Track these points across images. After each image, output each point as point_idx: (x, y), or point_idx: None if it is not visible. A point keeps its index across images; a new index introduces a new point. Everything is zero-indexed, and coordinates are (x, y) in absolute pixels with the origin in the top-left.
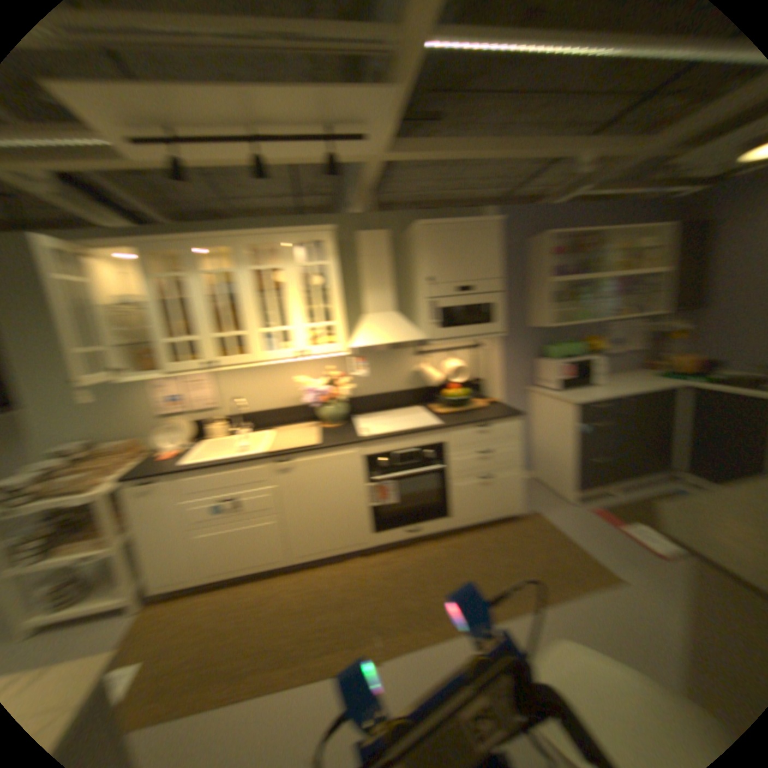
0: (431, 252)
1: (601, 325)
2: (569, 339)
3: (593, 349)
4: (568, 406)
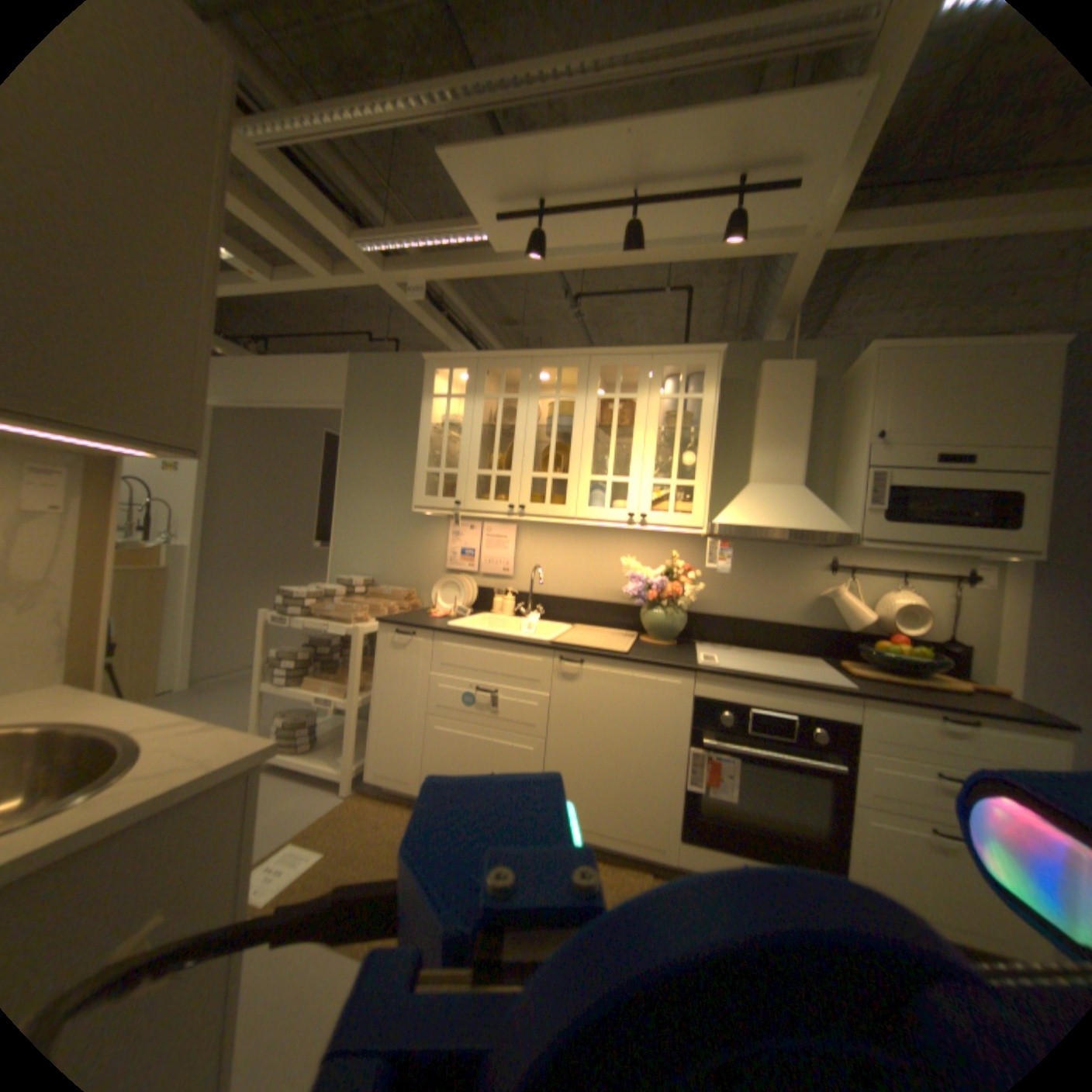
0: (901, 389)
1: None
2: None
3: None
4: None
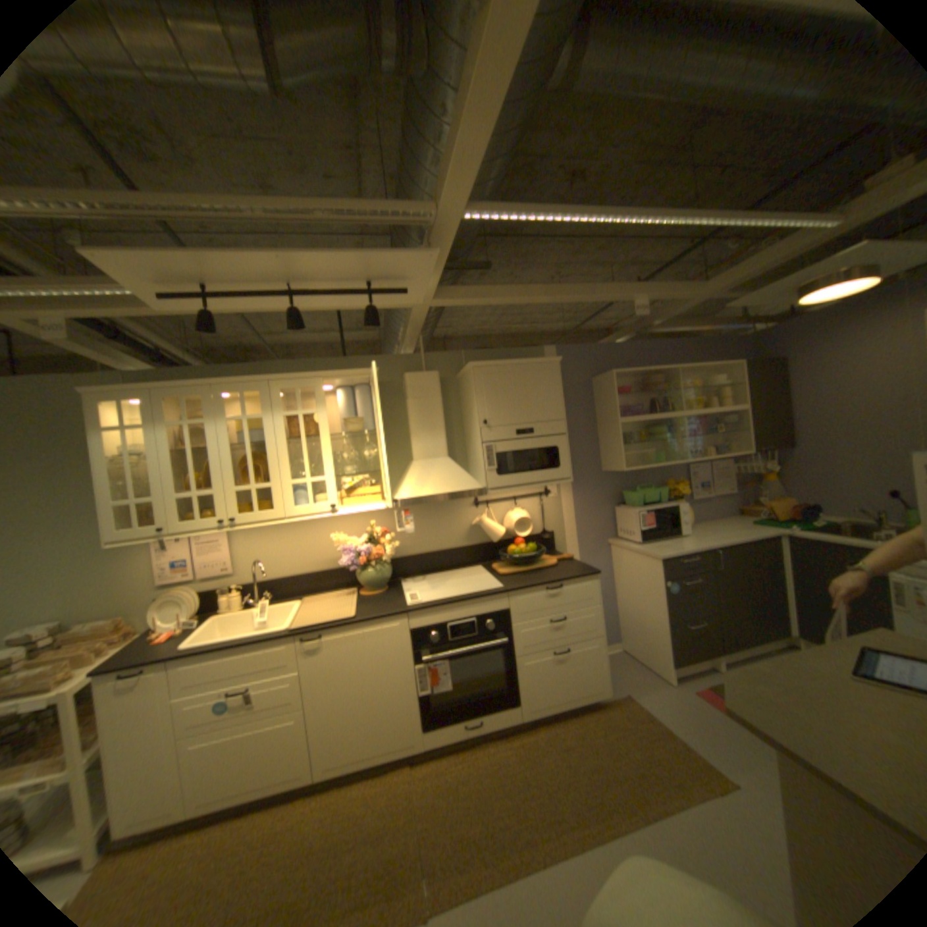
0: (490, 394)
1: (688, 467)
2: (653, 484)
3: (681, 494)
4: (657, 562)
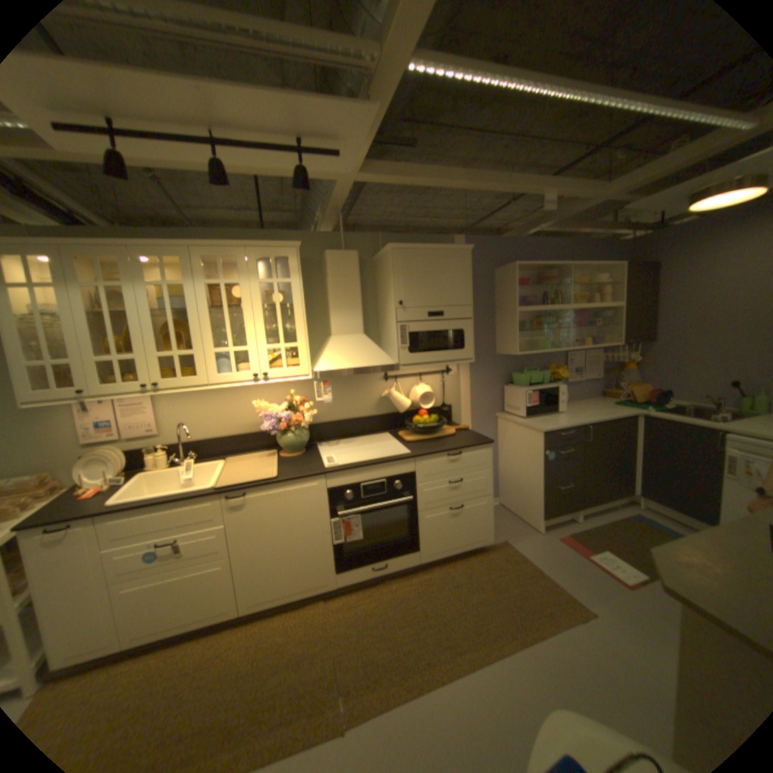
0: (407, 276)
1: (566, 354)
2: (536, 367)
3: (559, 377)
4: (538, 434)
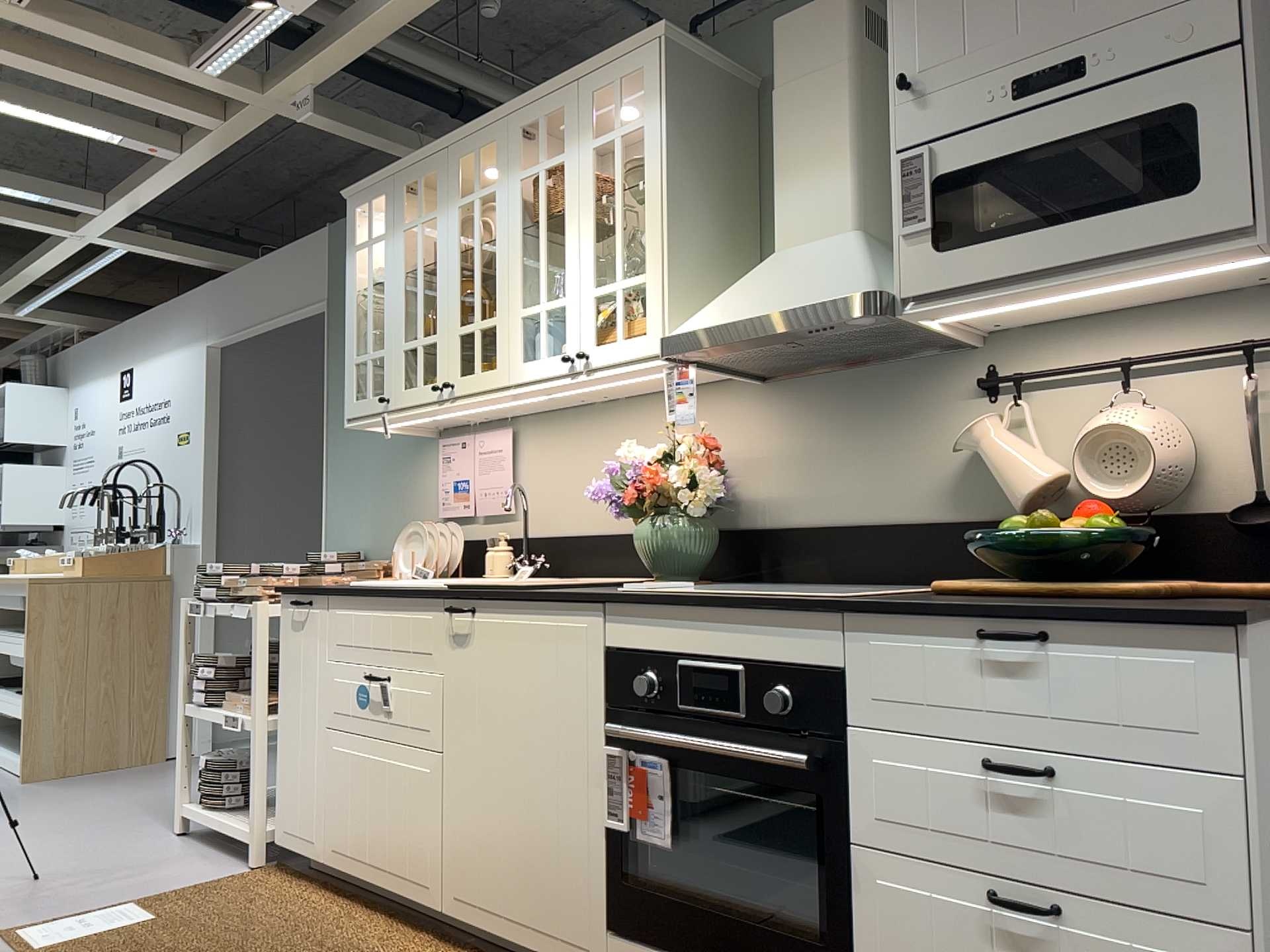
0: None
1: None
2: None
3: None
4: None
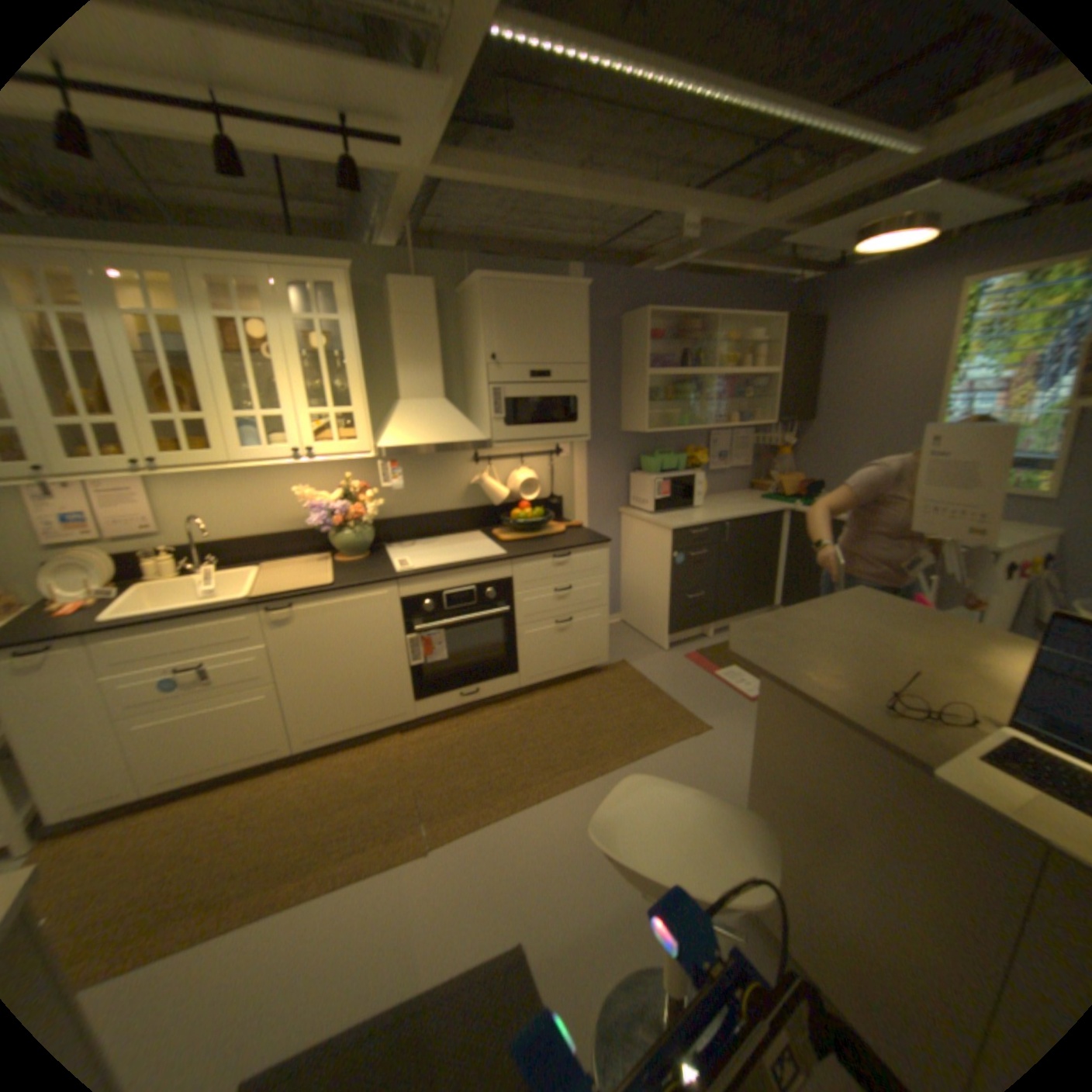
0: (500, 319)
1: (708, 434)
2: (671, 450)
3: (698, 463)
4: (665, 532)
